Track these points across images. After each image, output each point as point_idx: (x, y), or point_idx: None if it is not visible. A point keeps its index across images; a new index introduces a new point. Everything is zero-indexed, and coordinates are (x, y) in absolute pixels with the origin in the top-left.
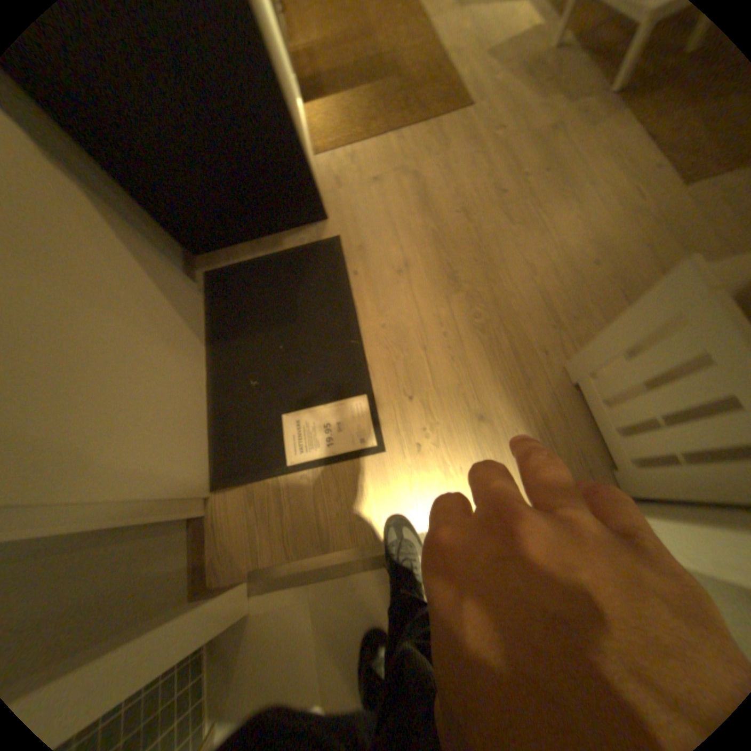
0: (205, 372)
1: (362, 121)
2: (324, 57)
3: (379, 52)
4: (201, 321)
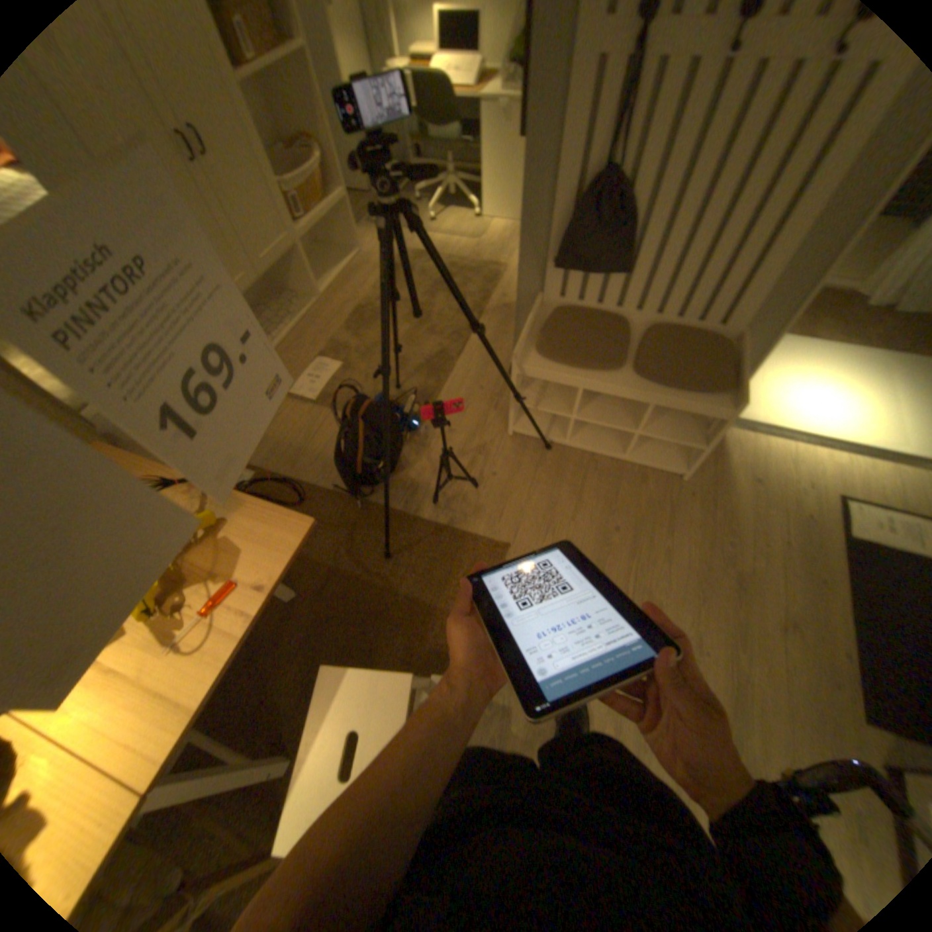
0: None
1: None
2: None
3: None
4: None
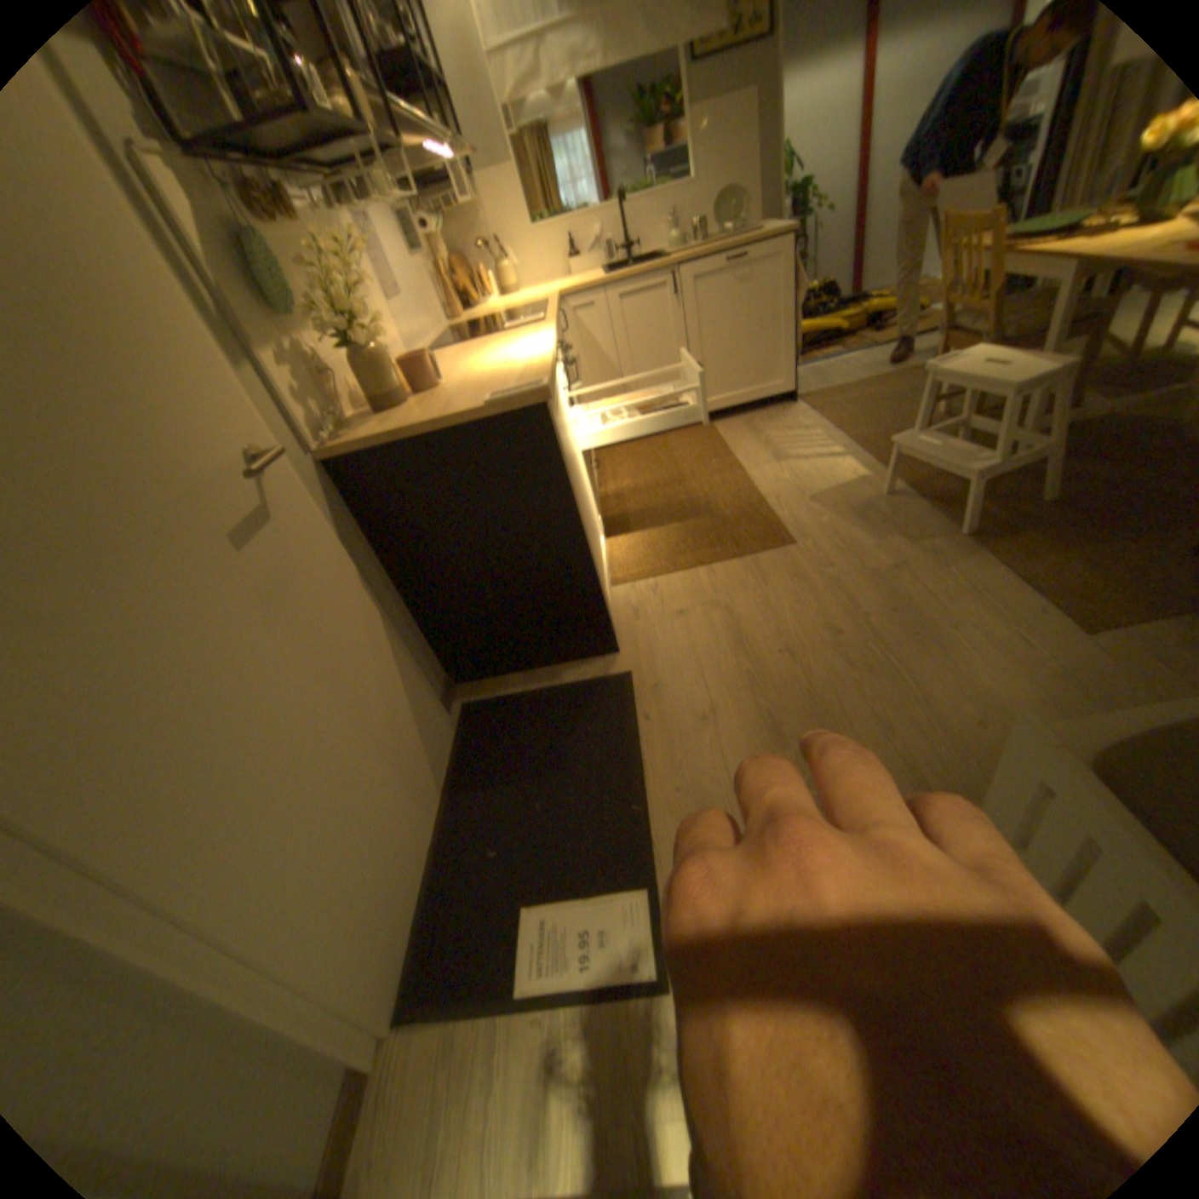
0: (431, 830)
1: (667, 555)
2: (632, 500)
3: (690, 496)
4: (443, 761)
